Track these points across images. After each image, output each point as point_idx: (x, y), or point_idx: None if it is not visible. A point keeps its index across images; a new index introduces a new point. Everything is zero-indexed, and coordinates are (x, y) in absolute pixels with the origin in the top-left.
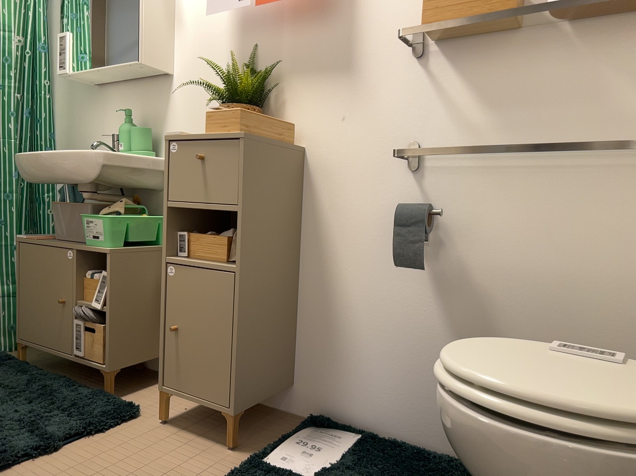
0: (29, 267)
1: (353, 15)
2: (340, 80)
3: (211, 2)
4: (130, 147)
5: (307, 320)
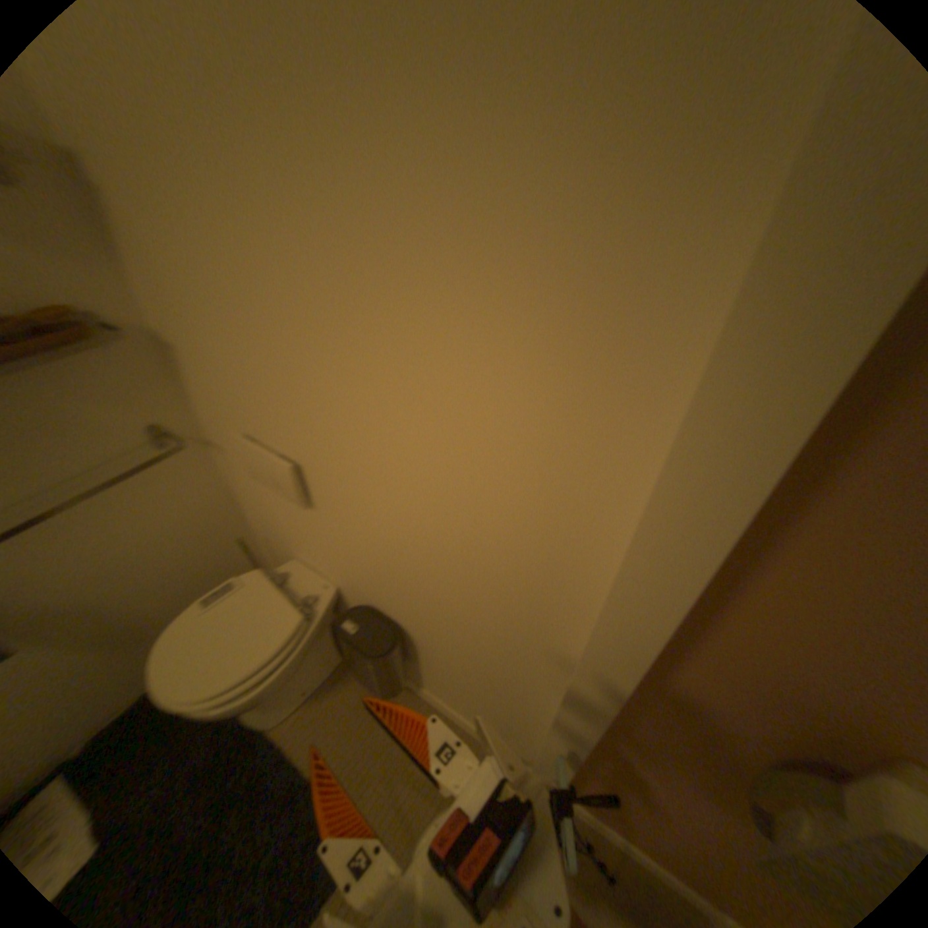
0: None
1: None
2: None
3: None
4: None
5: None
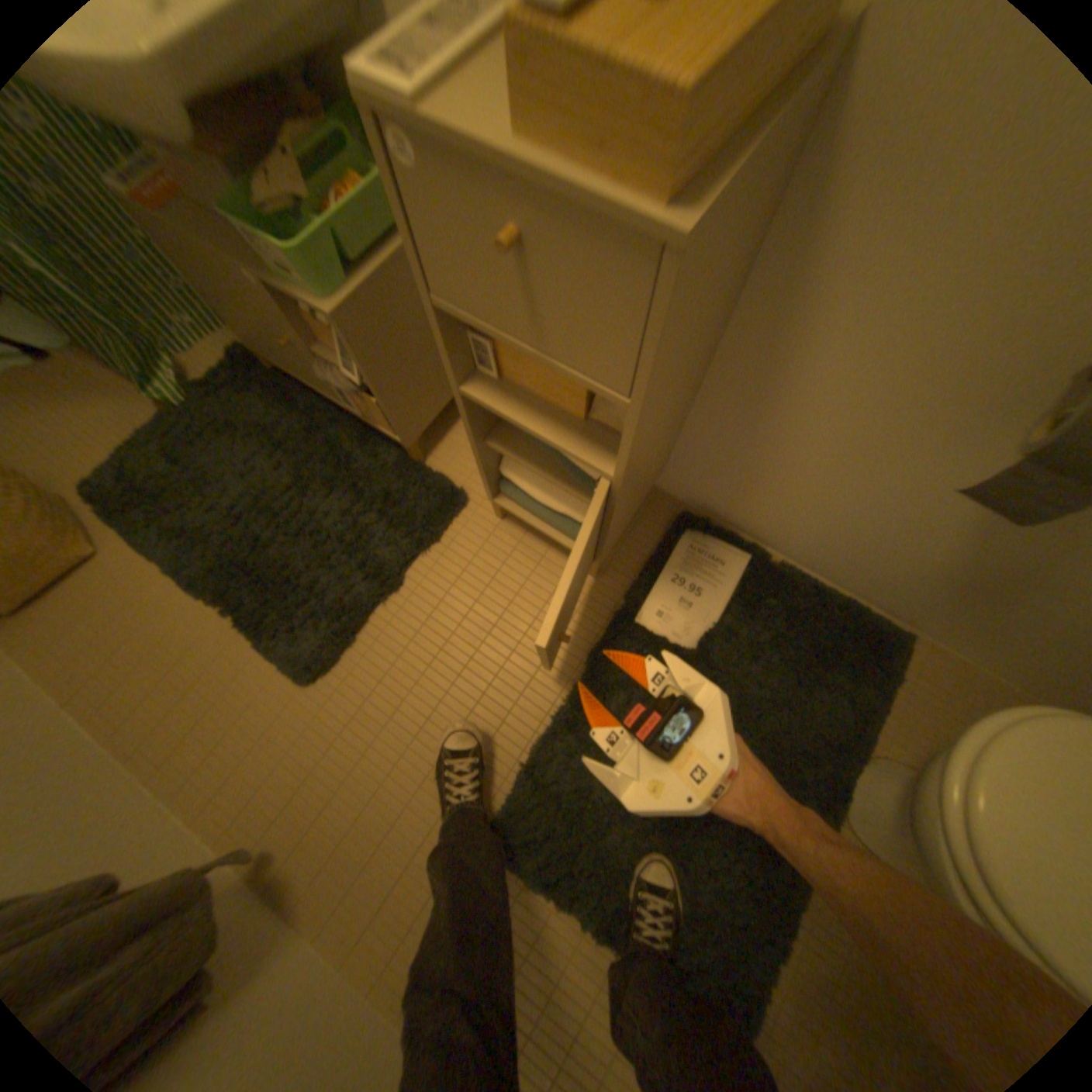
0: (187, 261)
1: None
2: None
3: None
4: None
5: (711, 422)
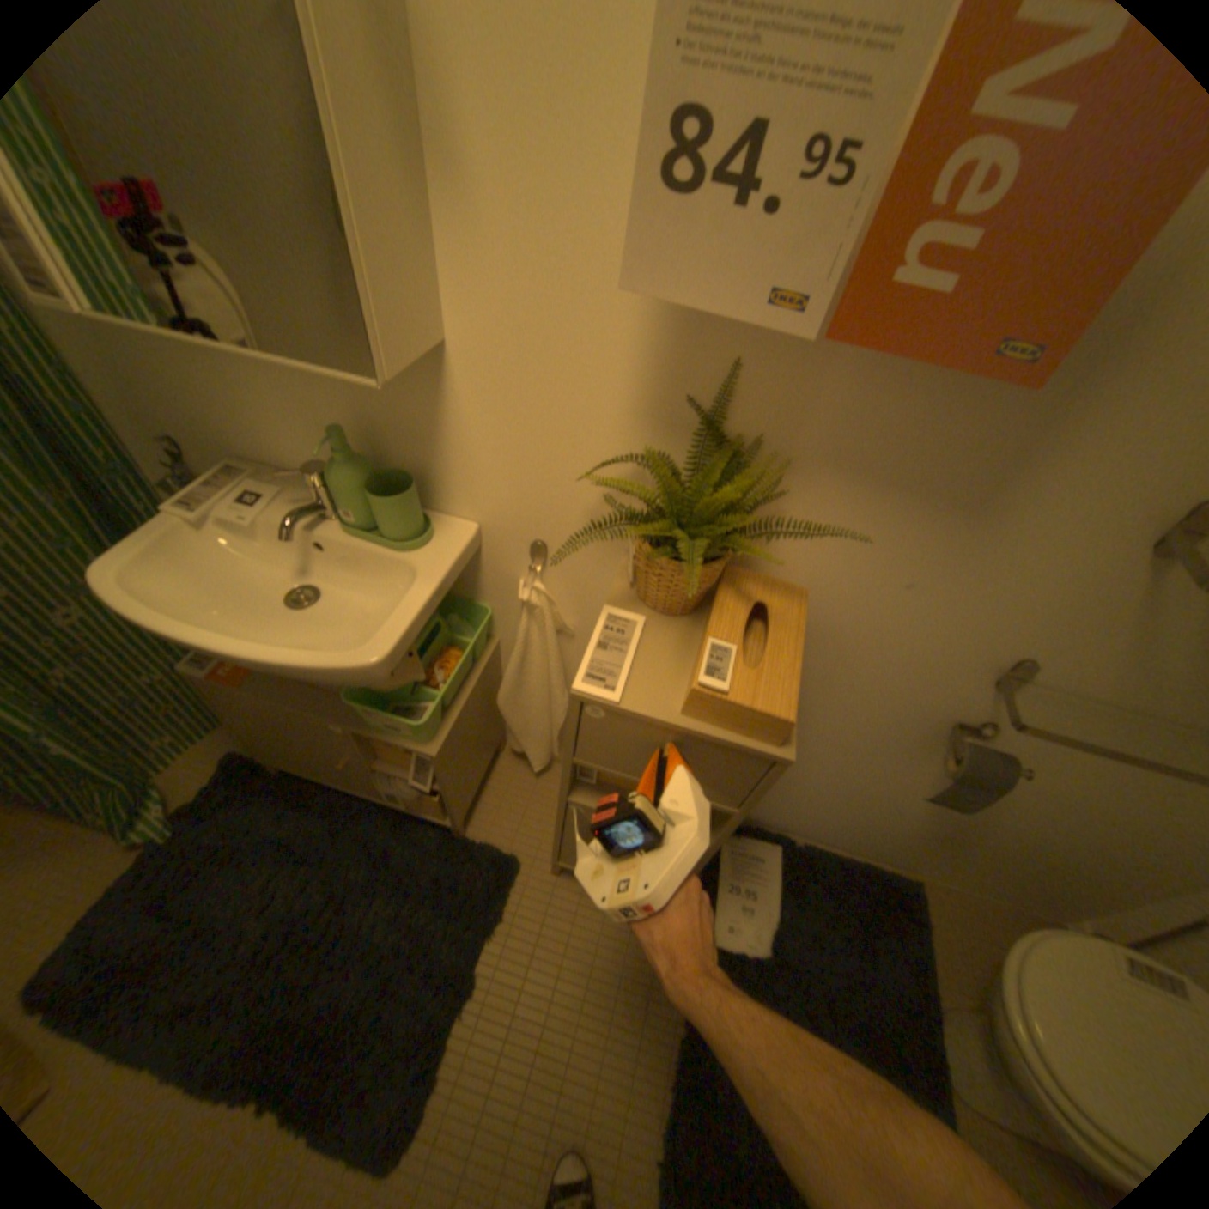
0: (239, 709)
1: (1079, 394)
2: (945, 522)
3: (645, 238)
4: (372, 515)
5: None
